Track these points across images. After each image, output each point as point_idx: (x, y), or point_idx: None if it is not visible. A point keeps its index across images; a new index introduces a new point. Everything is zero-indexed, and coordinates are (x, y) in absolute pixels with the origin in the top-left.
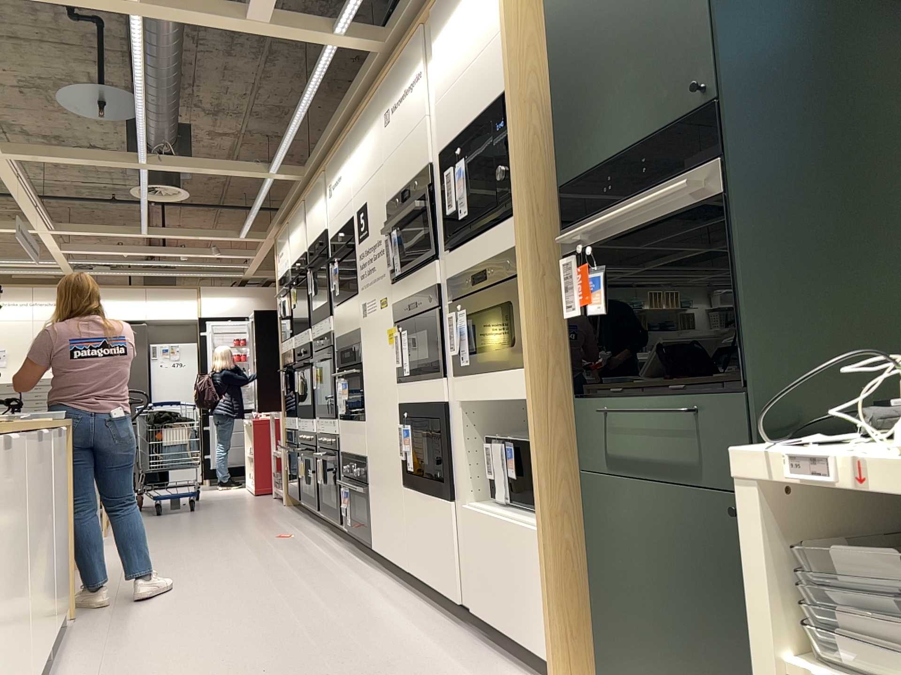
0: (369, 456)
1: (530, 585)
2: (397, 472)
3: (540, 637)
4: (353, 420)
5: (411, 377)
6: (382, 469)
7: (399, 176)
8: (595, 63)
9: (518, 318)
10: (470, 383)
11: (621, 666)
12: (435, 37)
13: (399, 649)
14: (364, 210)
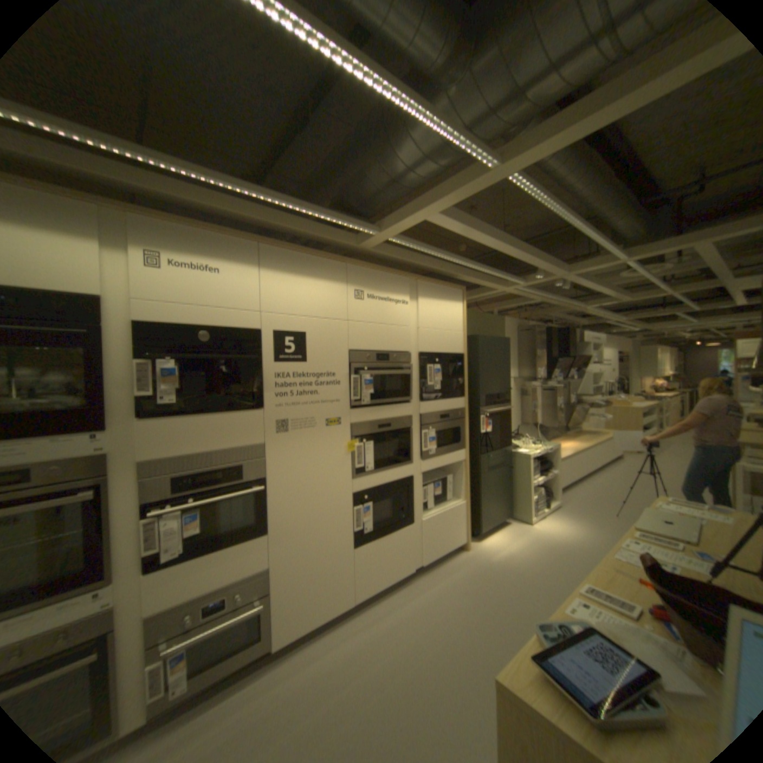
0: (274, 565)
1: (458, 525)
2: (342, 546)
3: (461, 540)
4: (221, 549)
5: (374, 471)
6: (312, 558)
7: (371, 342)
8: (489, 368)
9: (460, 433)
10: (432, 462)
11: (486, 521)
12: (421, 297)
13: (445, 598)
14: (298, 338)
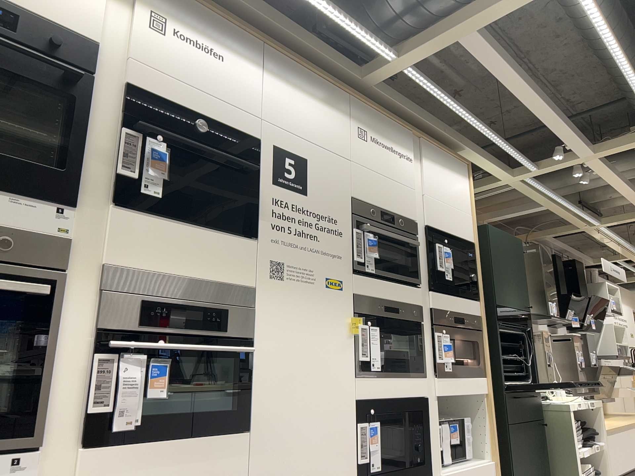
0: None
1: None
2: None
3: None
4: (191, 436)
5: (382, 373)
6: None
7: (376, 193)
8: (503, 270)
9: (478, 350)
10: (450, 383)
11: None
12: (426, 157)
13: None
14: (300, 162)
